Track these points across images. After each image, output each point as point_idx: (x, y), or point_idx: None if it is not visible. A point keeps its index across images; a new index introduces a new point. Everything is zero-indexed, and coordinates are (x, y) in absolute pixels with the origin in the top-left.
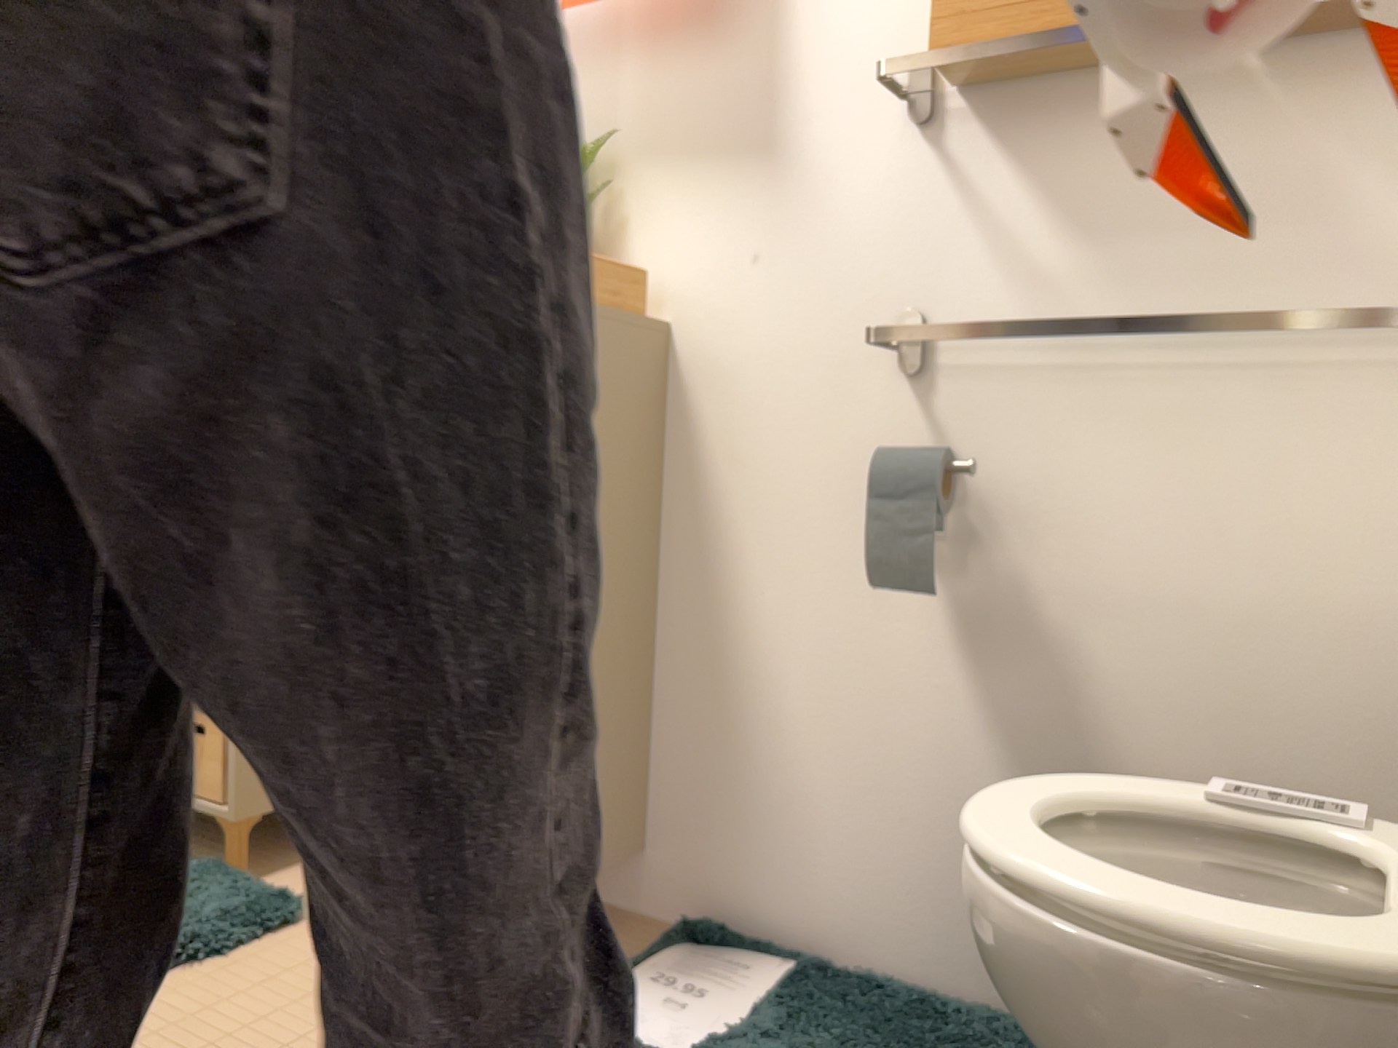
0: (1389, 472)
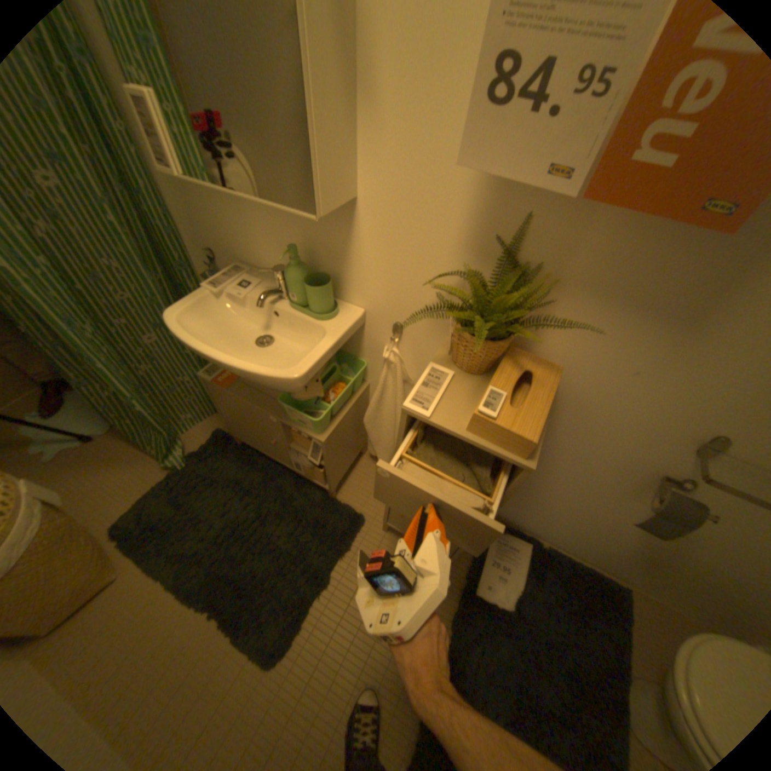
0: None
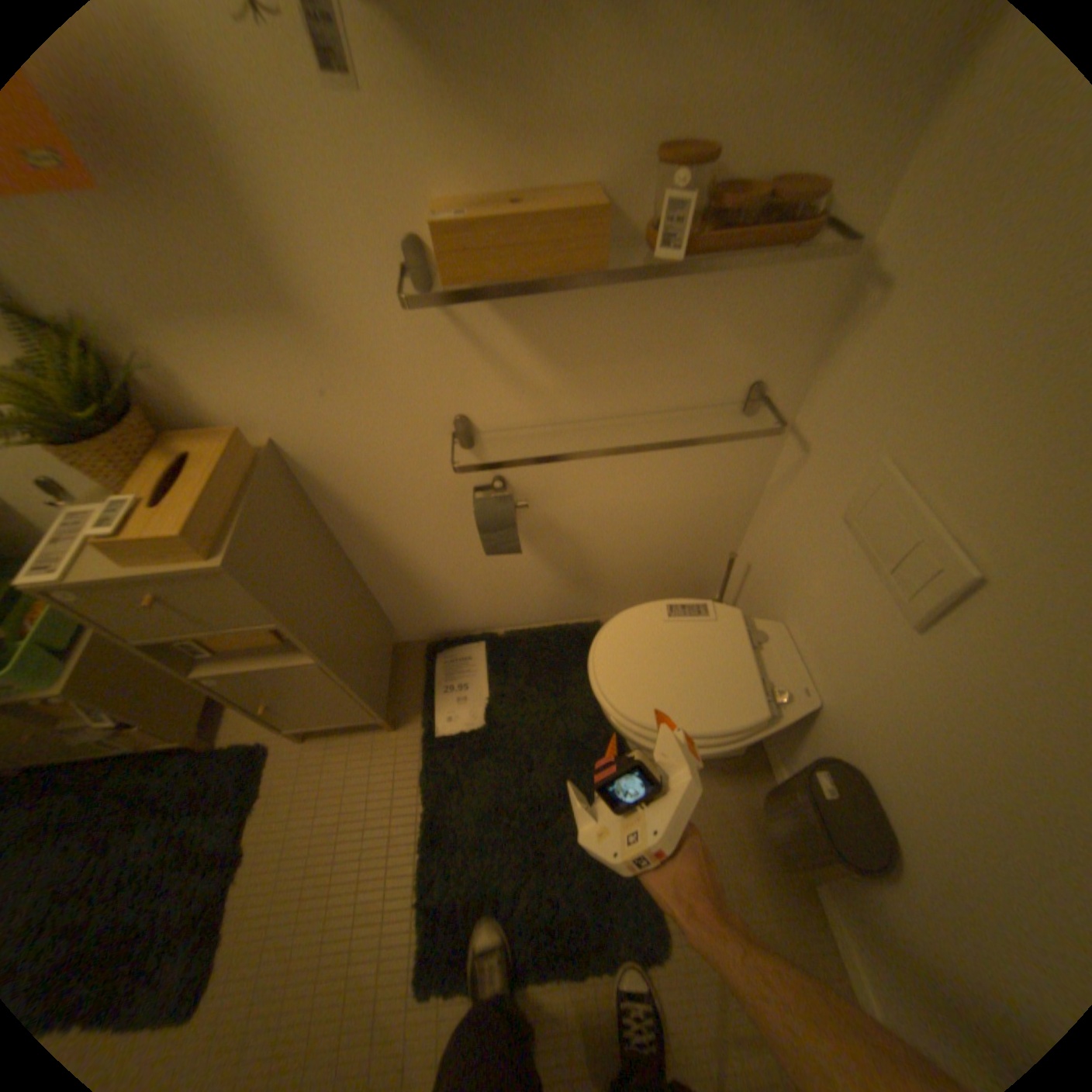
0: (703, 455)
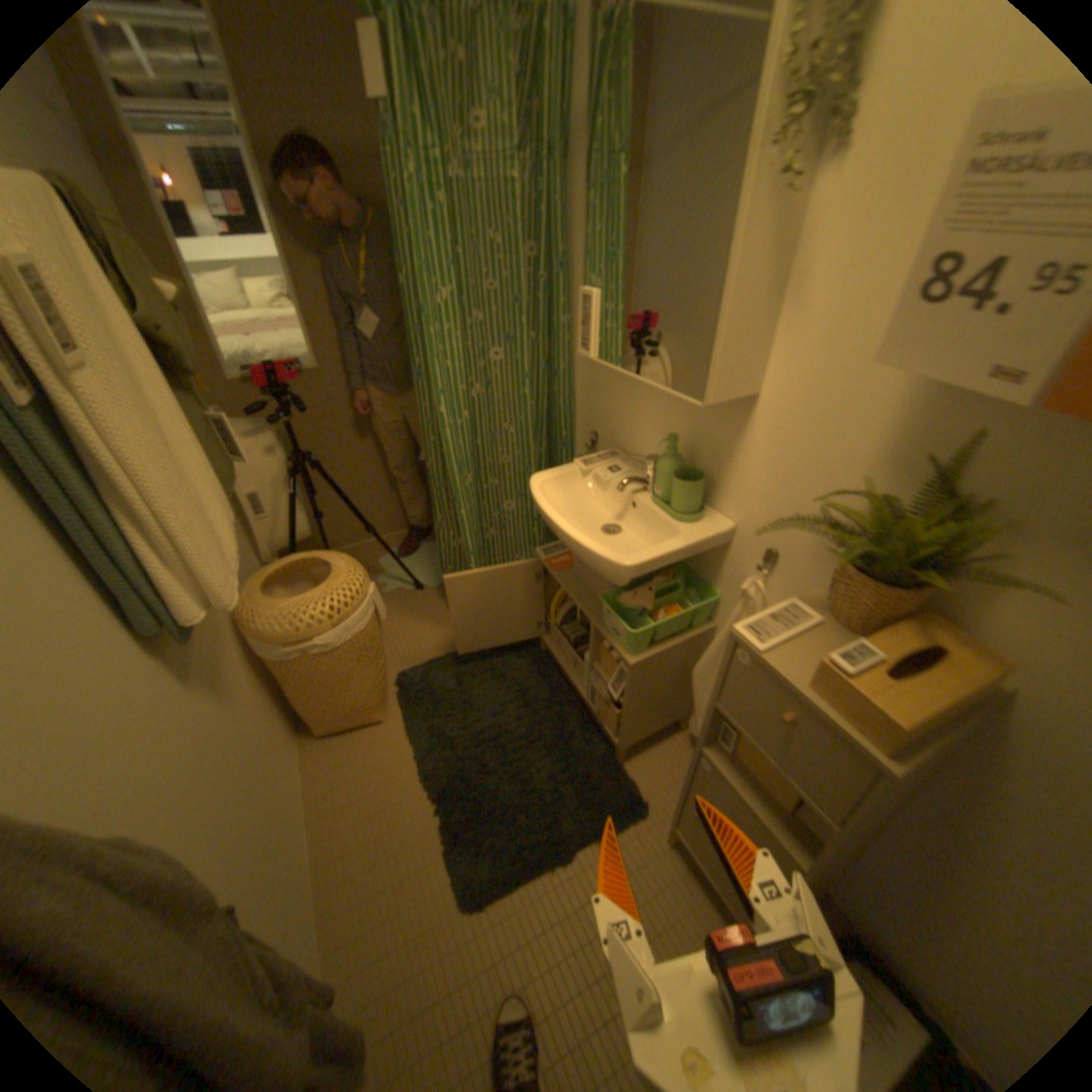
0: None
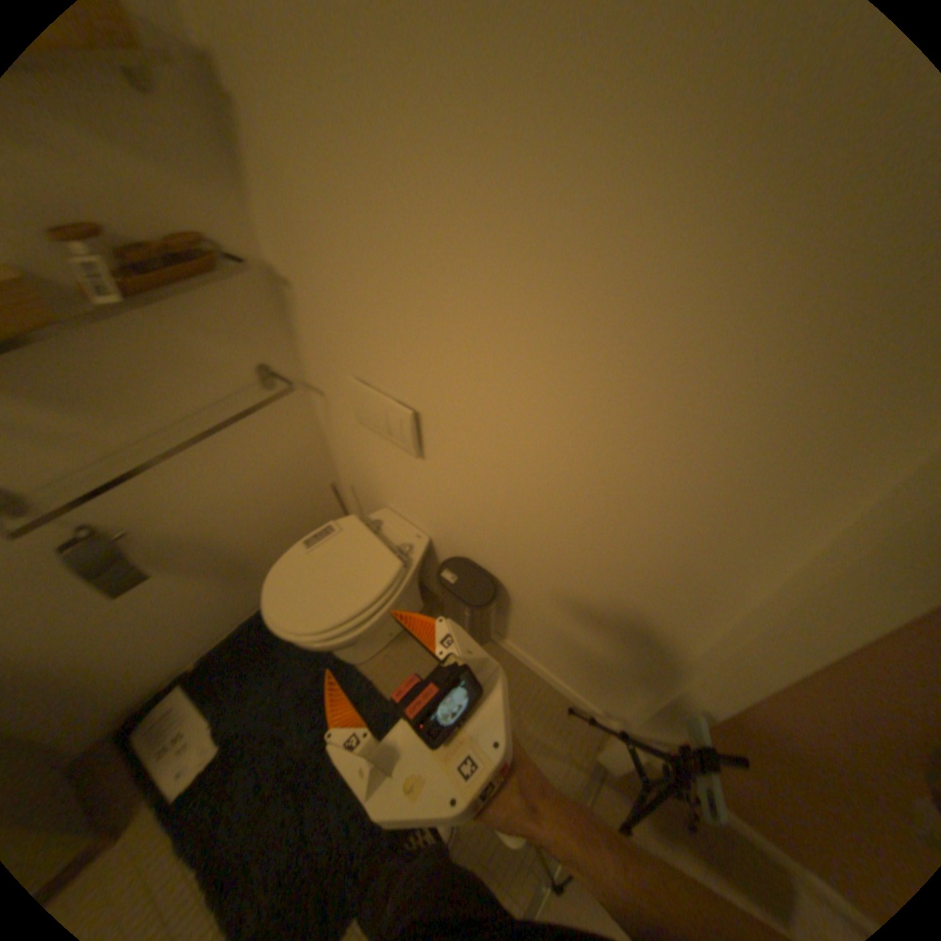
0: (257, 430)
